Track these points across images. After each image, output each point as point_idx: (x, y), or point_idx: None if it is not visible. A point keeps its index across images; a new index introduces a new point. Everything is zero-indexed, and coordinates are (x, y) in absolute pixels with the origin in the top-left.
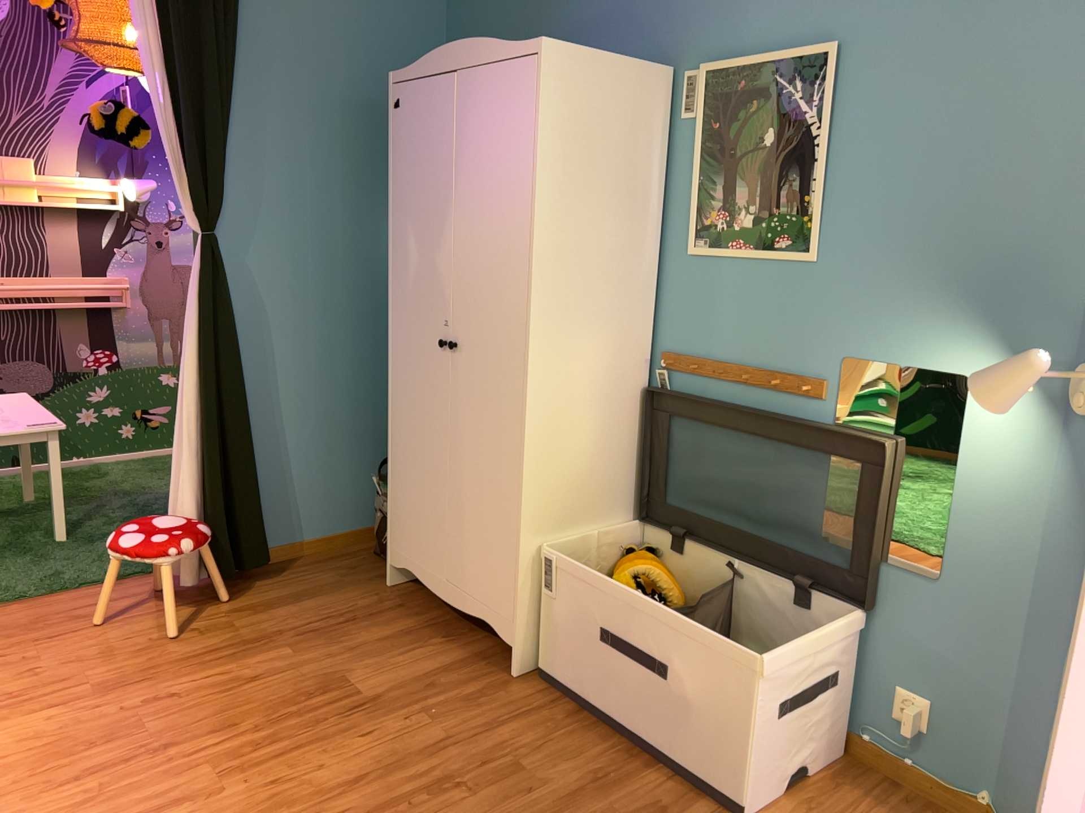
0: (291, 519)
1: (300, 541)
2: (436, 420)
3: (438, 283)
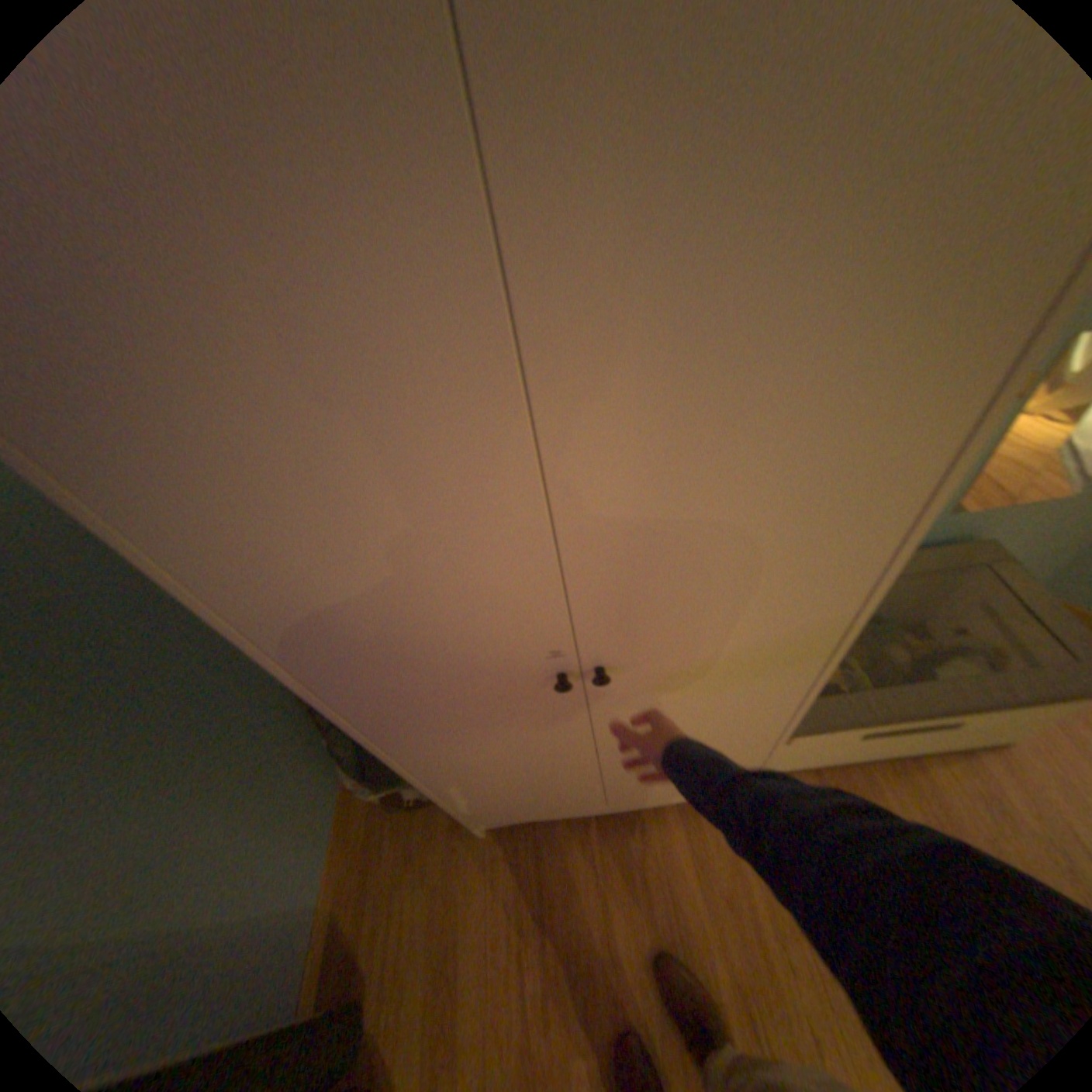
0: (290, 923)
1: (314, 909)
2: (553, 738)
3: (502, 604)
